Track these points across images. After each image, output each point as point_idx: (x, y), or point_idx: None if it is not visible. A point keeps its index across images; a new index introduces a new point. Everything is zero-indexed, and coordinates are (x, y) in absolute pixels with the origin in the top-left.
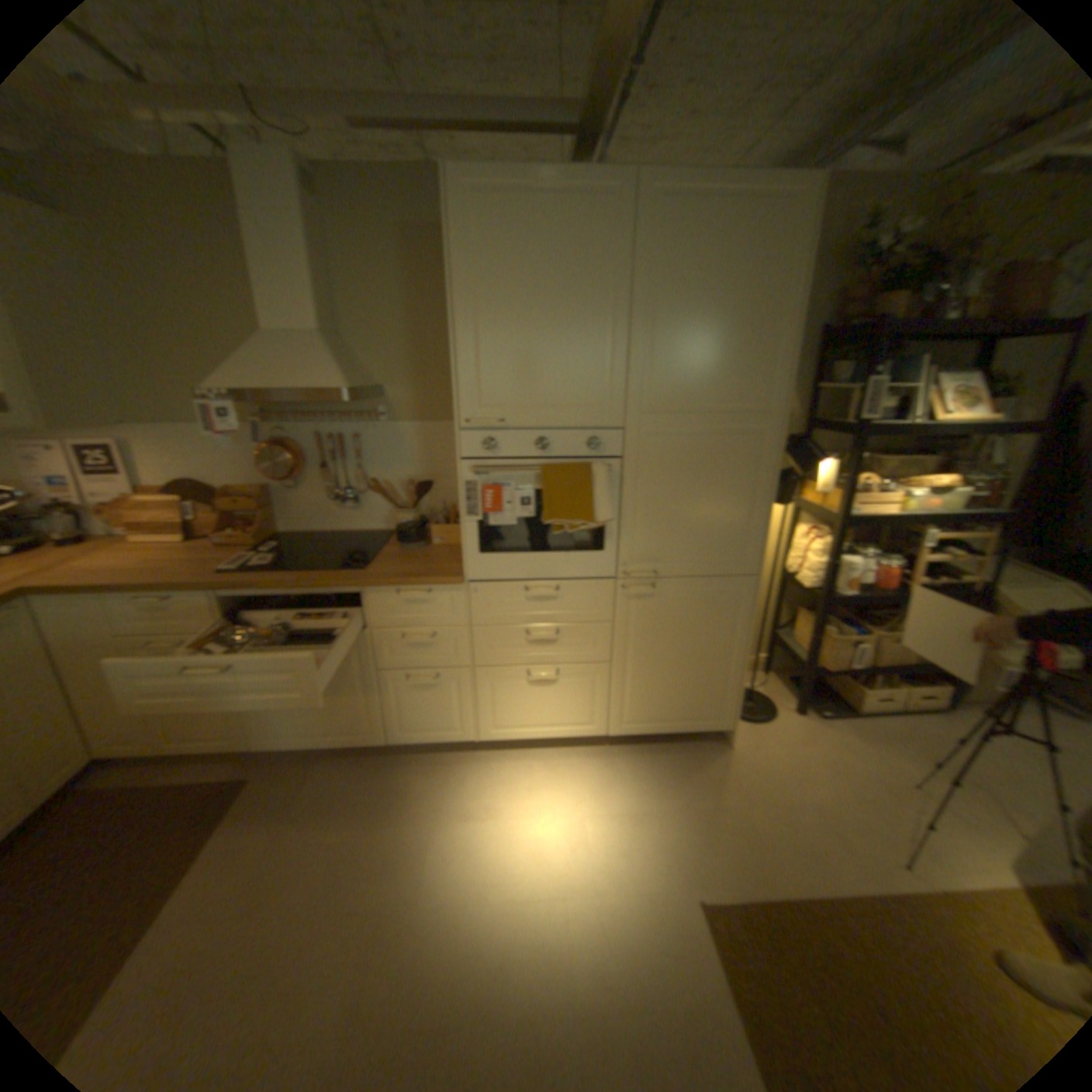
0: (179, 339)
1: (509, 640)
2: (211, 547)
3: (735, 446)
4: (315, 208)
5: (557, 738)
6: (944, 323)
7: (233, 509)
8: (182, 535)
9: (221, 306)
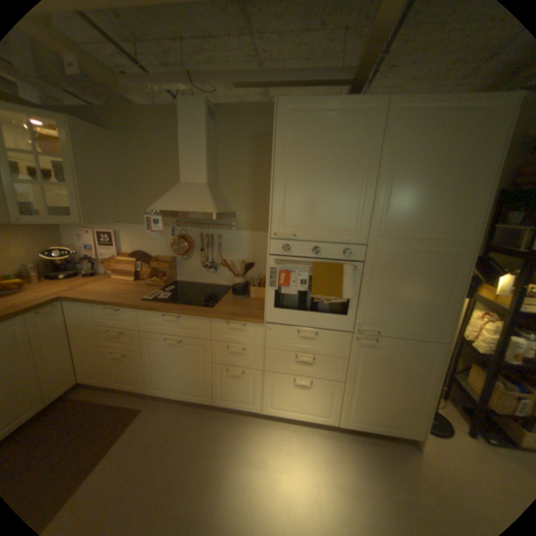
0: (145, 186)
1: (285, 359)
2: (144, 285)
3: (440, 261)
4: (213, 125)
5: (307, 422)
6: None
7: (157, 267)
8: (133, 277)
9: (165, 171)
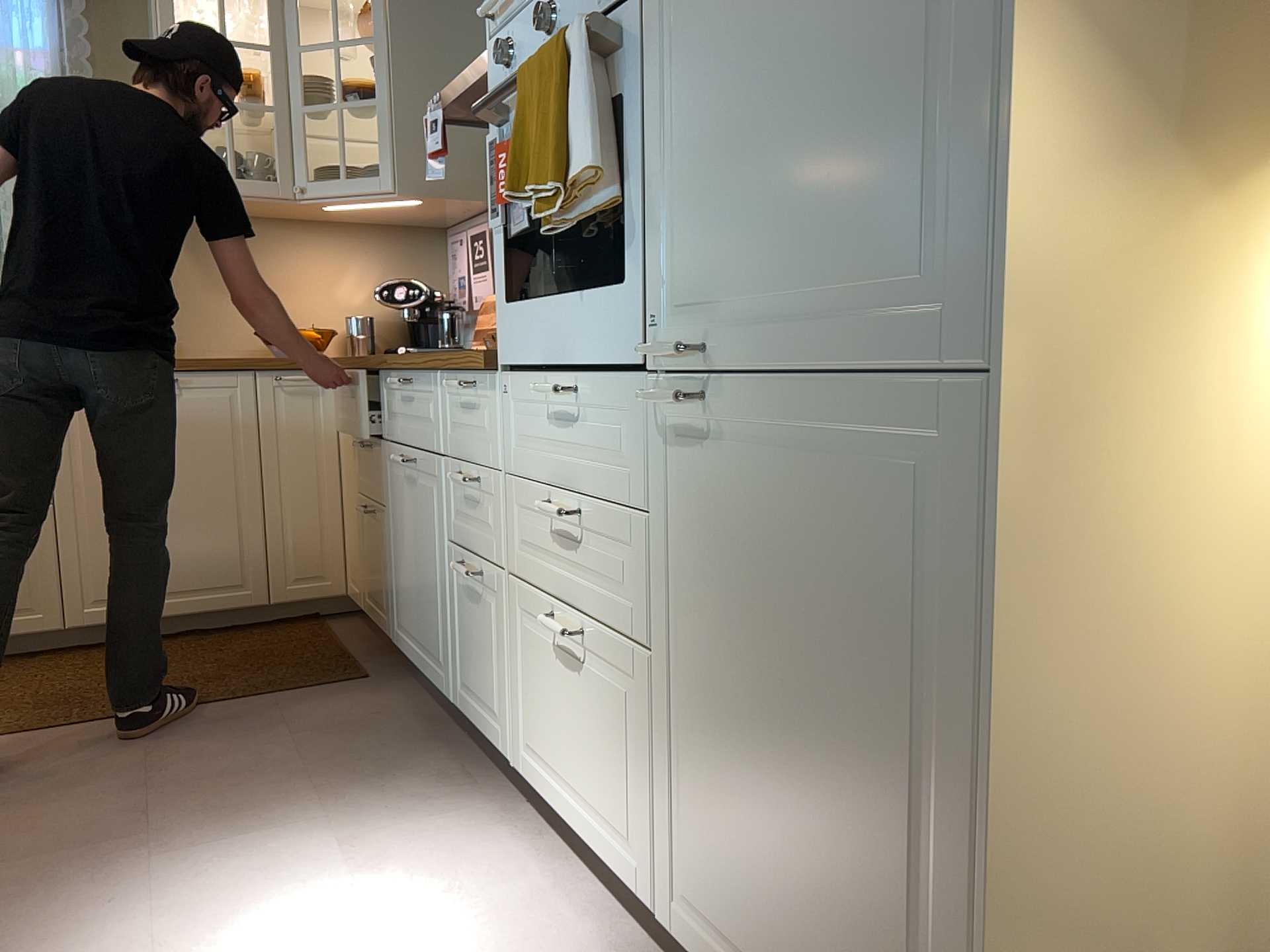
0: None
1: (537, 523)
2: None
3: None
4: None
5: (593, 854)
6: None
7: None
8: None
9: None
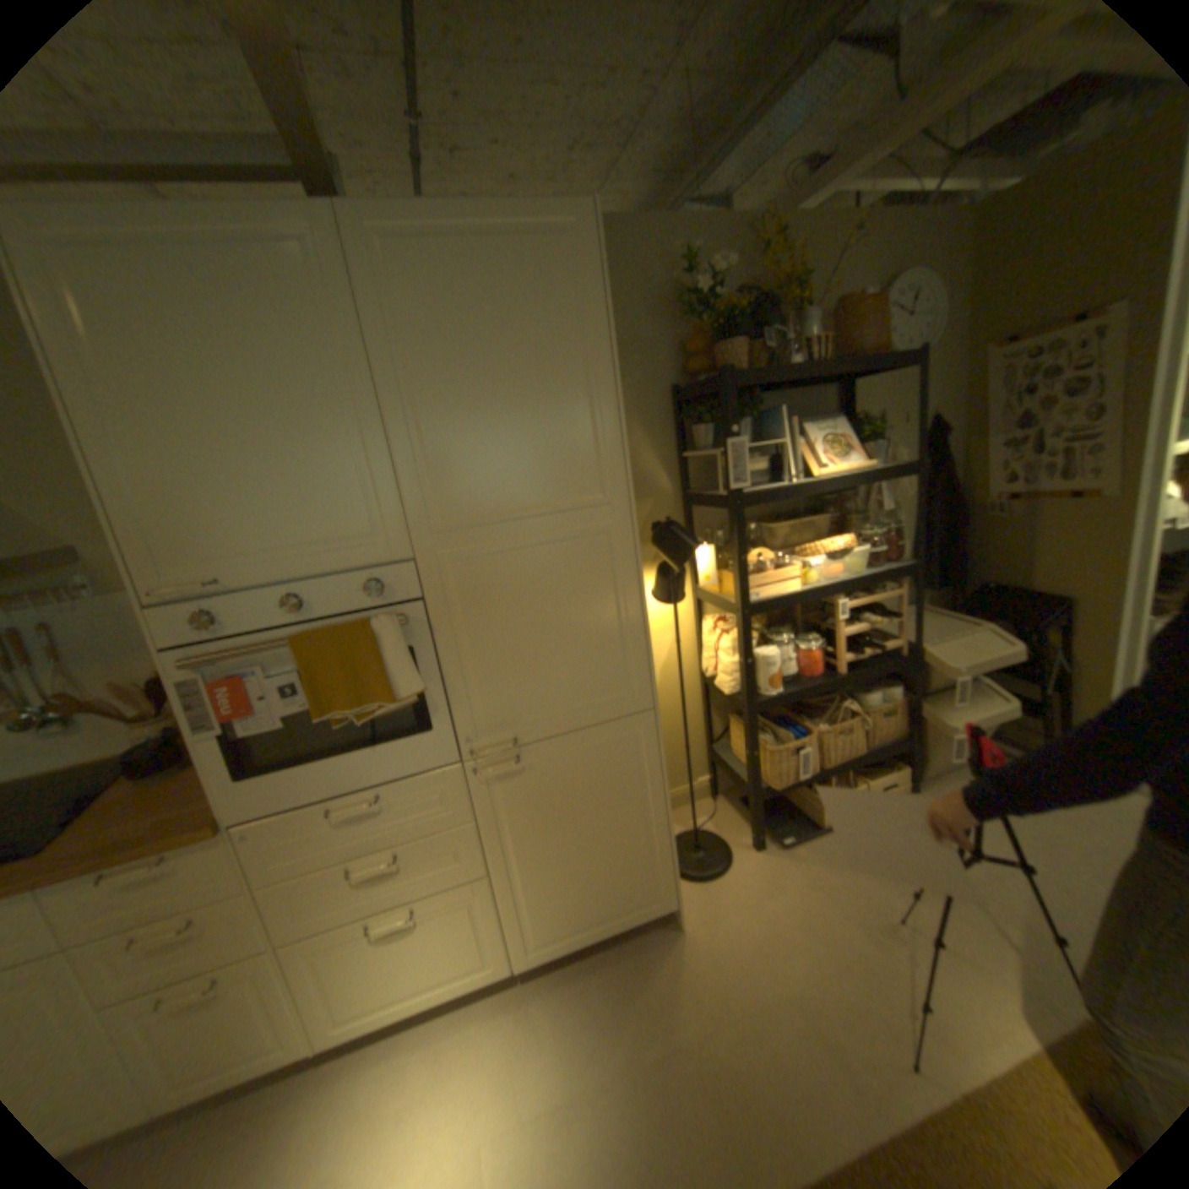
0: None
1: (319, 894)
2: None
3: (576, 555)
4: None
5: (437, 1006)
6: (792, 369)
7: None
8: None
9: None
